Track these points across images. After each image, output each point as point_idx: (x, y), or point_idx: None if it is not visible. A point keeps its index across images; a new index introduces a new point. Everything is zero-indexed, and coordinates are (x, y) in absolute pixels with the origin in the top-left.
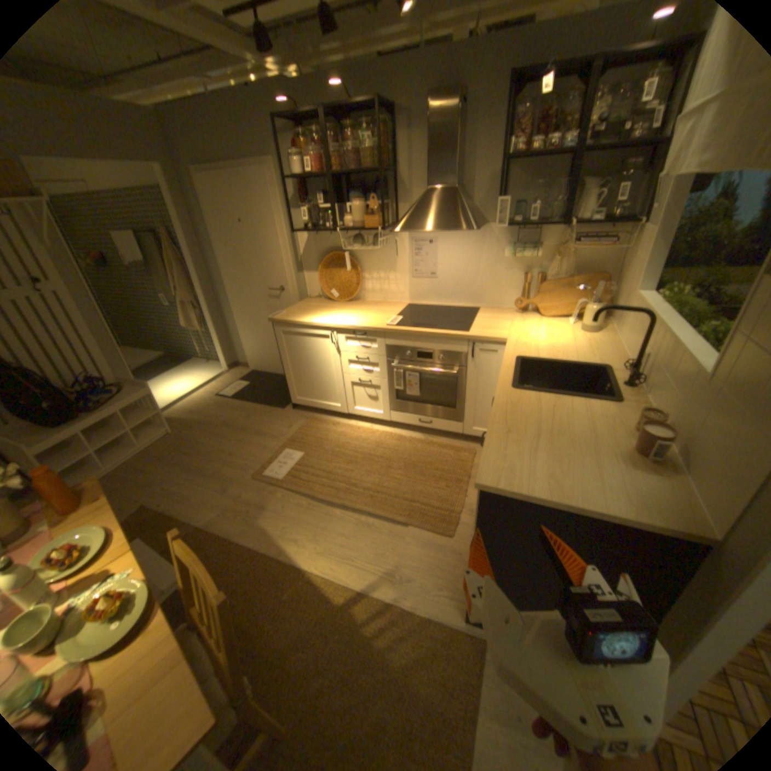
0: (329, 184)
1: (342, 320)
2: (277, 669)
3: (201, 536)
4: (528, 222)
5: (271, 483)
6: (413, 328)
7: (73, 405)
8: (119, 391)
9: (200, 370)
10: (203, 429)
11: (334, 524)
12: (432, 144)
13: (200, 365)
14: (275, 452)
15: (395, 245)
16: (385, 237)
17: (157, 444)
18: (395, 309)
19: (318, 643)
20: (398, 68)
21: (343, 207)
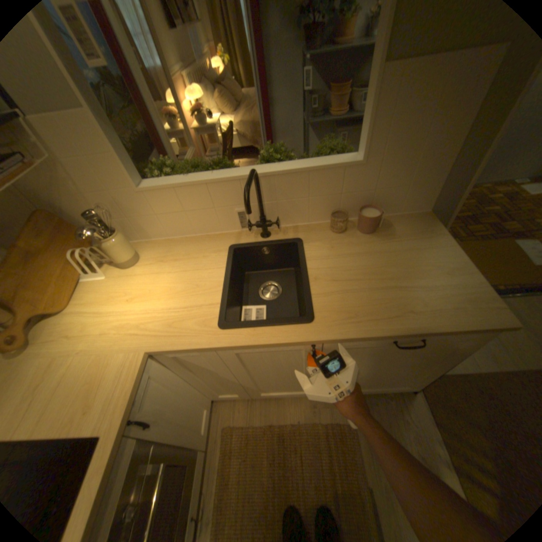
0: None
1: None
2: None
3: None
4: None
5: None
6: None
7: None
8: None
9: None
10: None
11: None
12: None
13: None
14: None
15: None
16: None
17: None
18: None
19: None
20: None
21: None
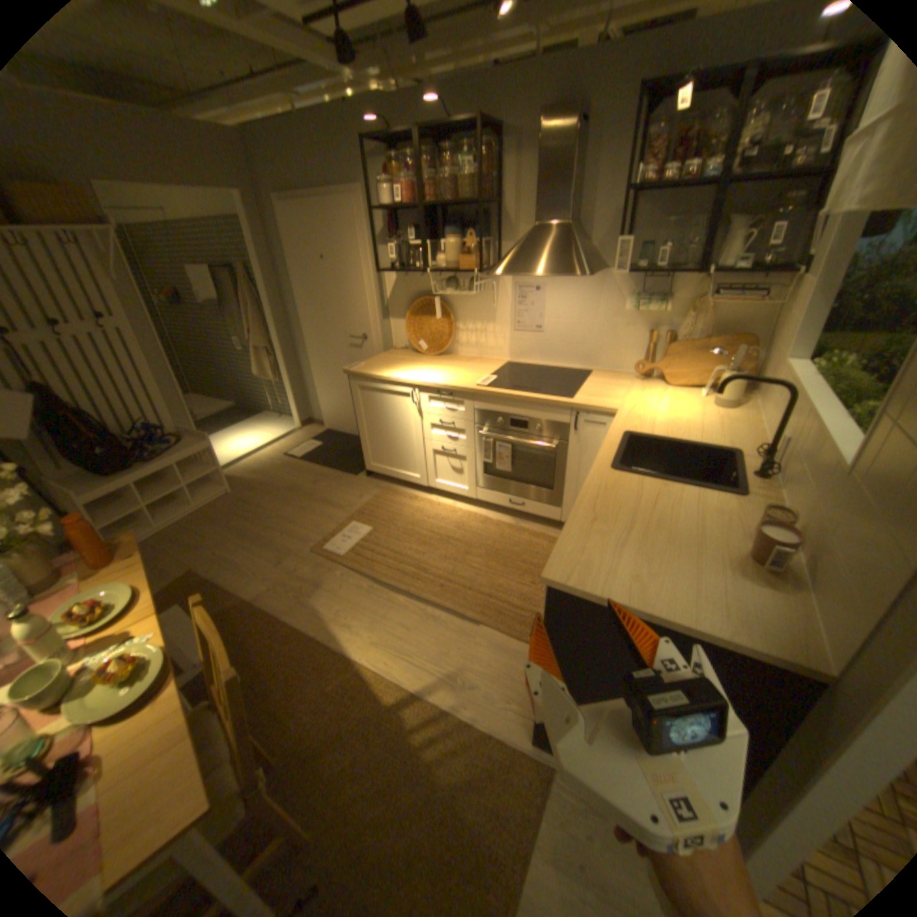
0: (423, 217)
1: (426, 377)
2: (310, 767)
3: (247, 609)
4: (657, 269)
5: (331, 558)
6: (507, 391)
7: (129, 453)
8: (179, 441)
9: (272, 425)
10: (266, 491)
11: (395, 611)
12: (543, 172)
13: (272, 419)
14: (340, 523)
15: (496, 291)
16: (485, 282)
17: (215, 503)
18: (491, 366)
19: (359, 744)
20: (510, 81)
21: (438, 244)
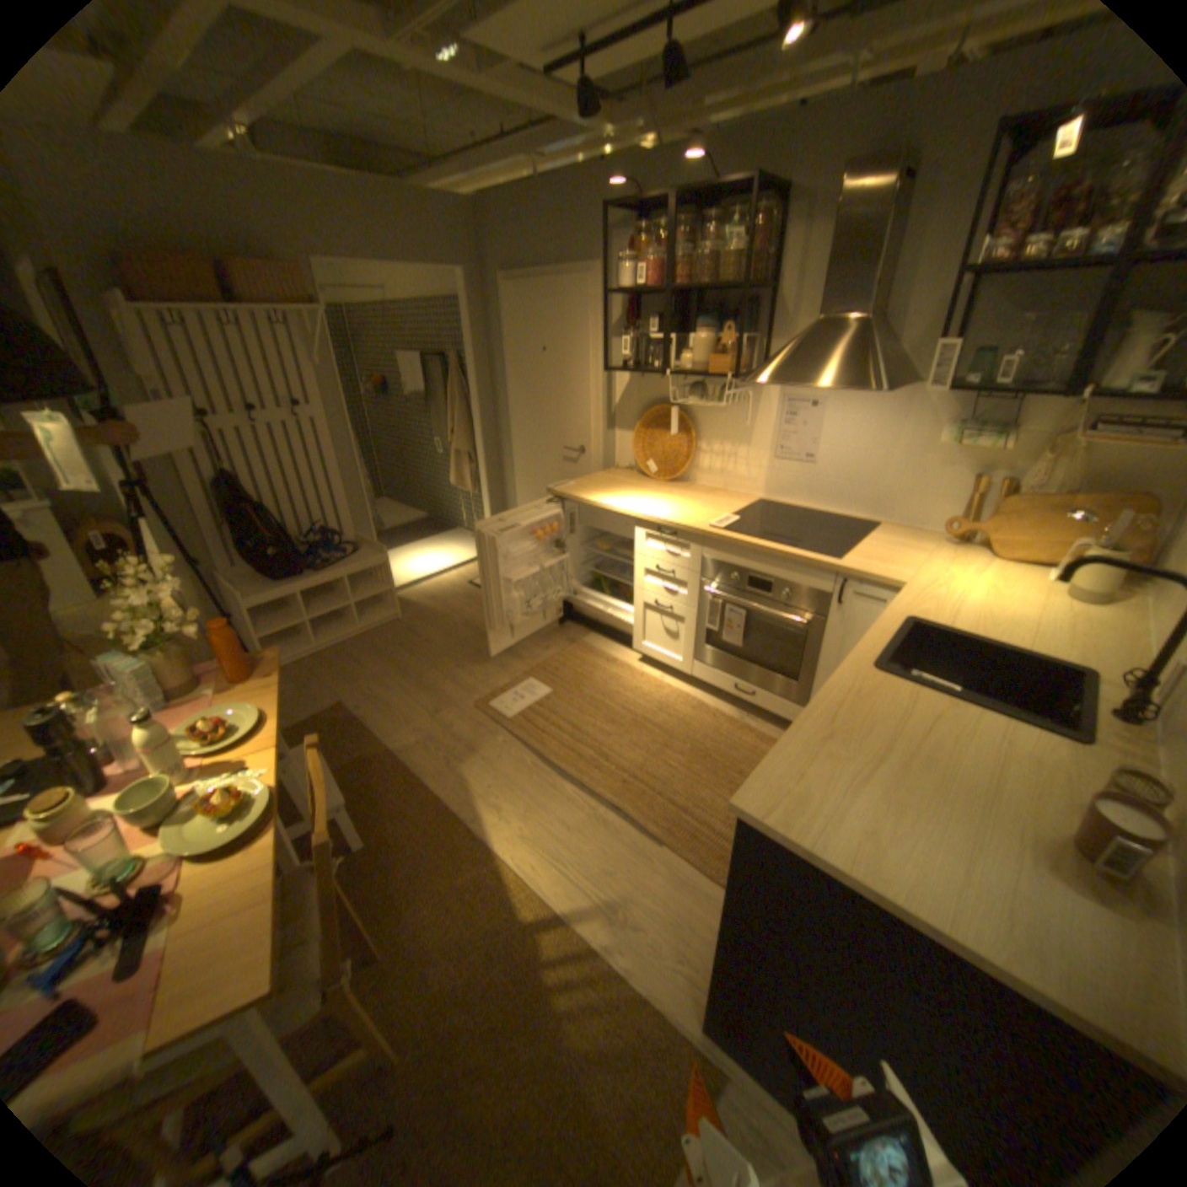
0: (672, 304)
1: (646, 508)
2: (417, 974)
3: (390, 762)
4: (999, 386)
5: (496, 719)
6: (749, 538)
7: (303, 558)
8: (355, 552)
9: (462, 545)
10: (439, 623)
11: (558, 803)
12: (838, 247)
13: (464, 538)
14: (515, 678)
15: (756, 404)
16: (742, 390)
17: (382, 629)
18: (735, 503)
19: (480, 964)
20: (807, 128)
21: (686, 338)
